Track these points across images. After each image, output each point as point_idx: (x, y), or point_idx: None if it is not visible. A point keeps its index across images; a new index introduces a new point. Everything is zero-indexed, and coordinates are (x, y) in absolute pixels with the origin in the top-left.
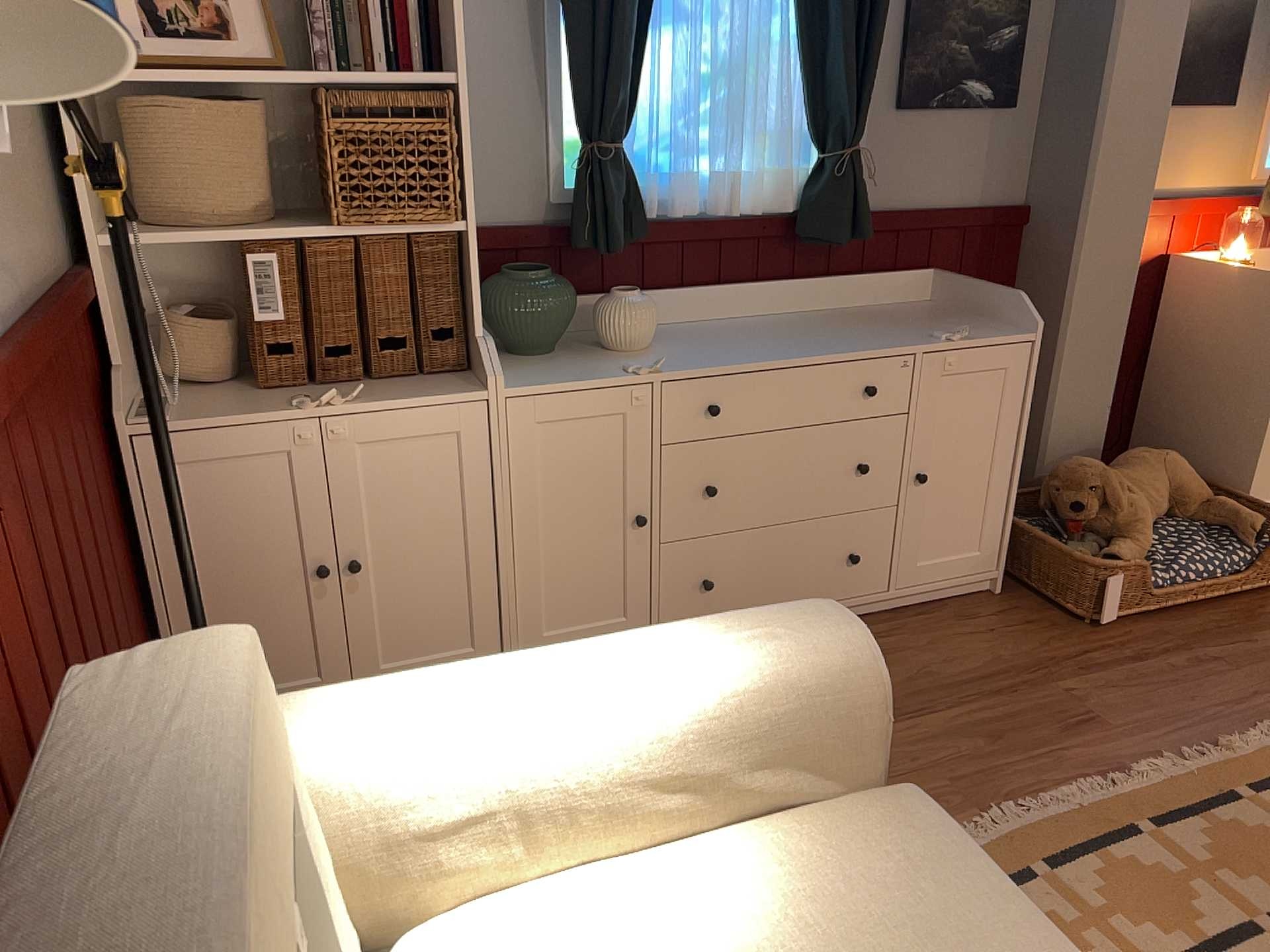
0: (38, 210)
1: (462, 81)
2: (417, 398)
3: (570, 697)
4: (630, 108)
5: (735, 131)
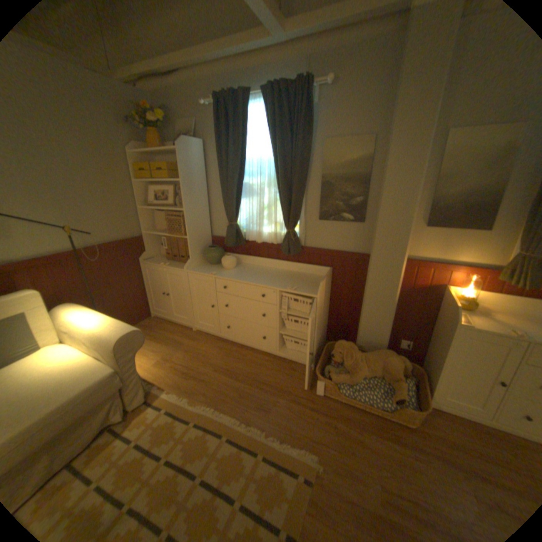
0: (126, 227)
1: (185, 210)
2: (176, 267)
3: (84, 322)
4: (236, 215)
5: (259, 222)
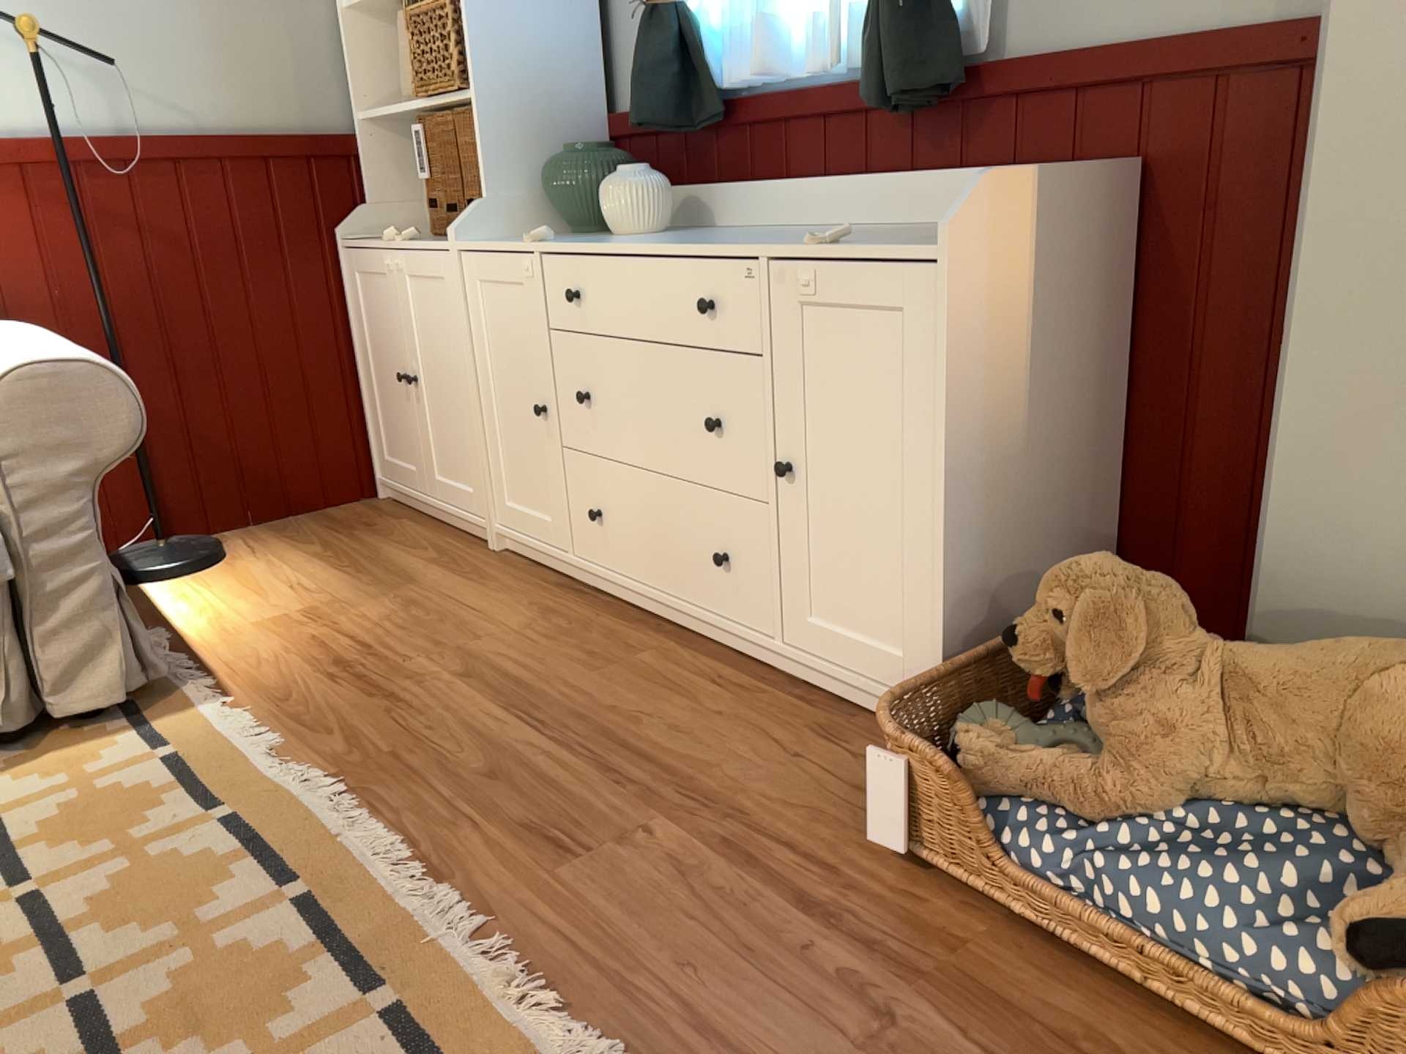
0: (292, 90)
1: None
2: (434, 245)
3: None
4: None
5: None
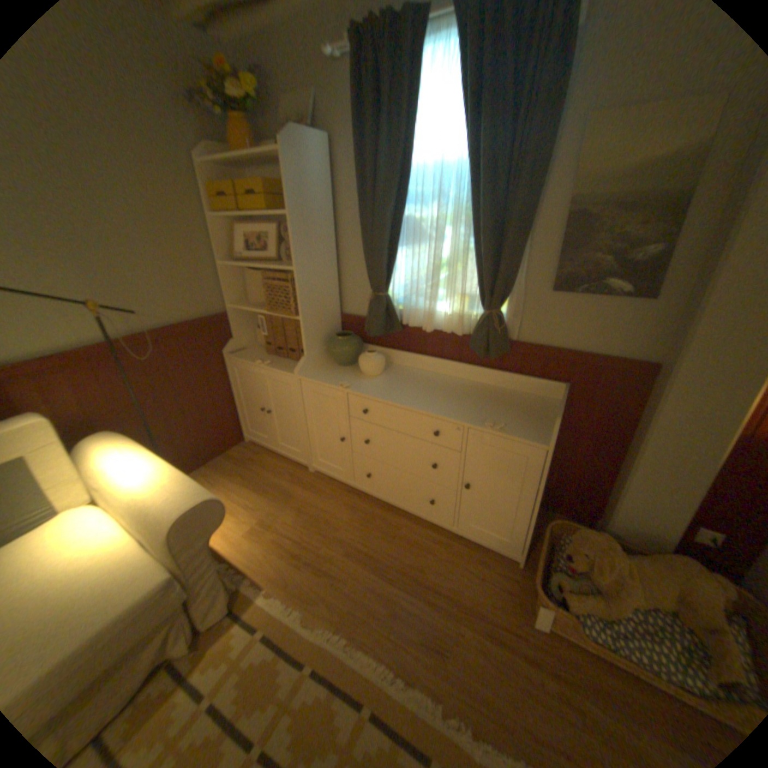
0: (200, 298)
1: (296, 269)
2: (282, 370)
3: (125, 476)
4: (388, 279)
5: (431, 294)
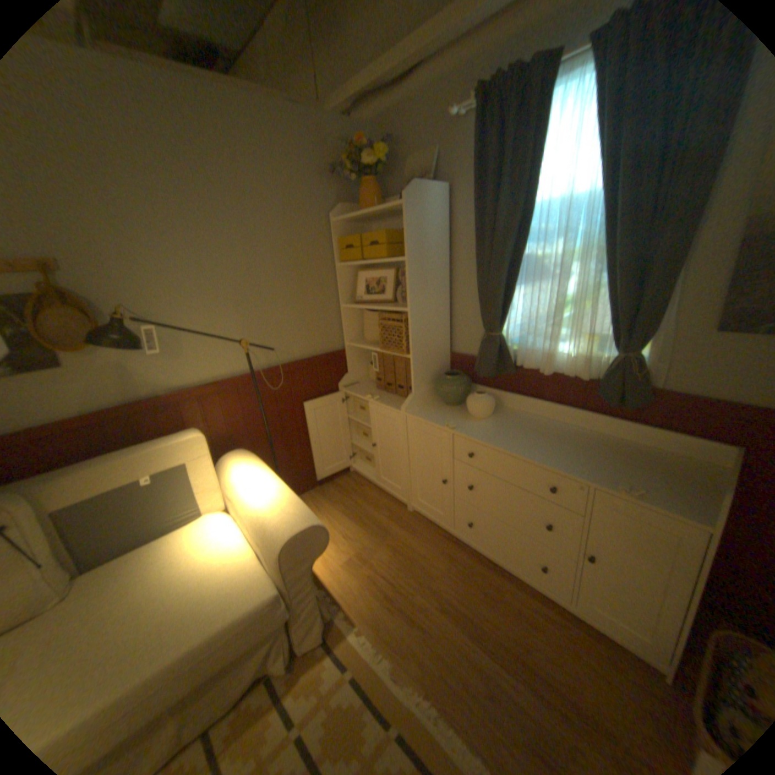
0: (324, 336)
1: (410, 310)
2: (390, 405)
3: (251, 492)
4: (503, 318)
5: (553, 334)
